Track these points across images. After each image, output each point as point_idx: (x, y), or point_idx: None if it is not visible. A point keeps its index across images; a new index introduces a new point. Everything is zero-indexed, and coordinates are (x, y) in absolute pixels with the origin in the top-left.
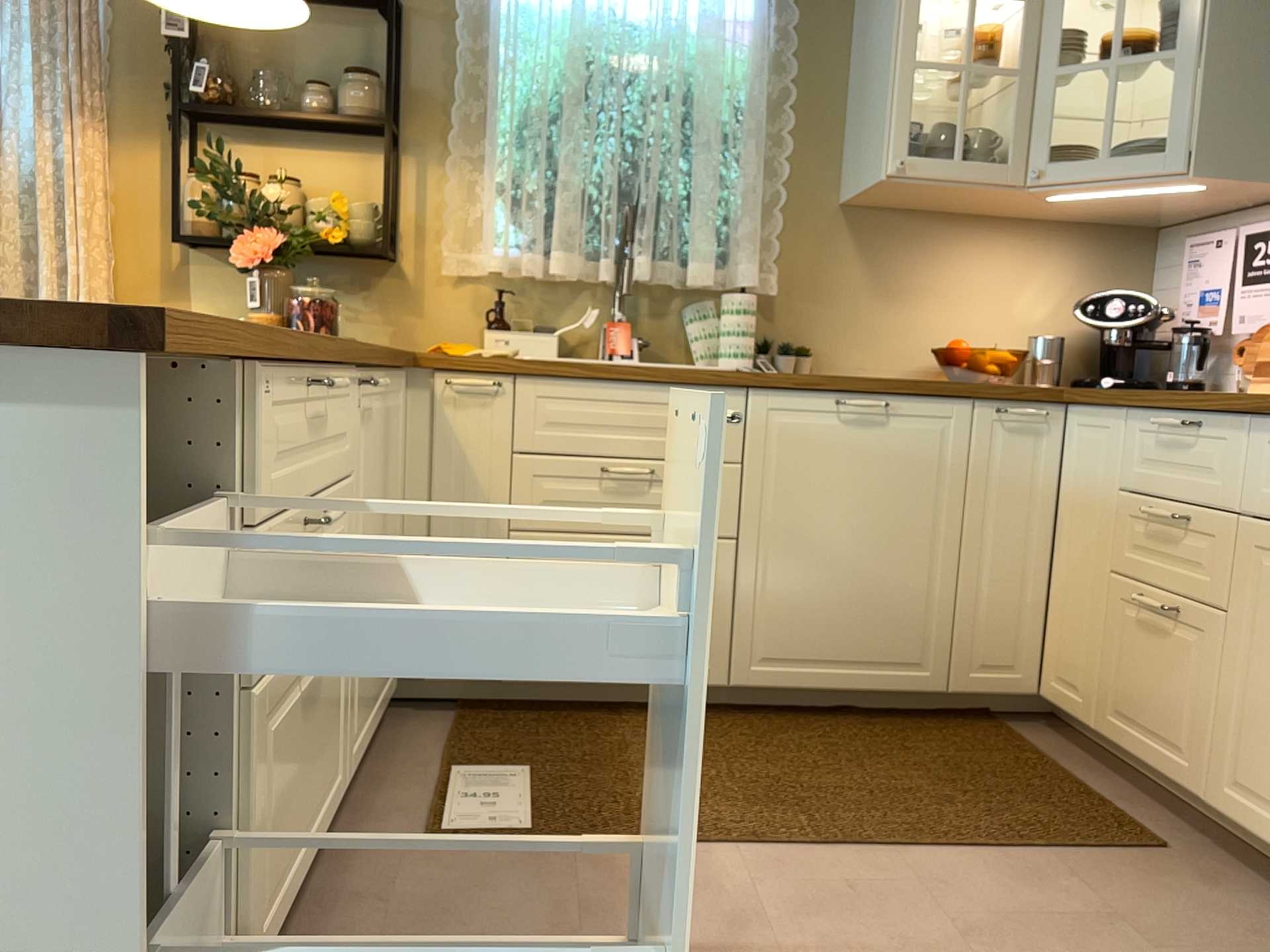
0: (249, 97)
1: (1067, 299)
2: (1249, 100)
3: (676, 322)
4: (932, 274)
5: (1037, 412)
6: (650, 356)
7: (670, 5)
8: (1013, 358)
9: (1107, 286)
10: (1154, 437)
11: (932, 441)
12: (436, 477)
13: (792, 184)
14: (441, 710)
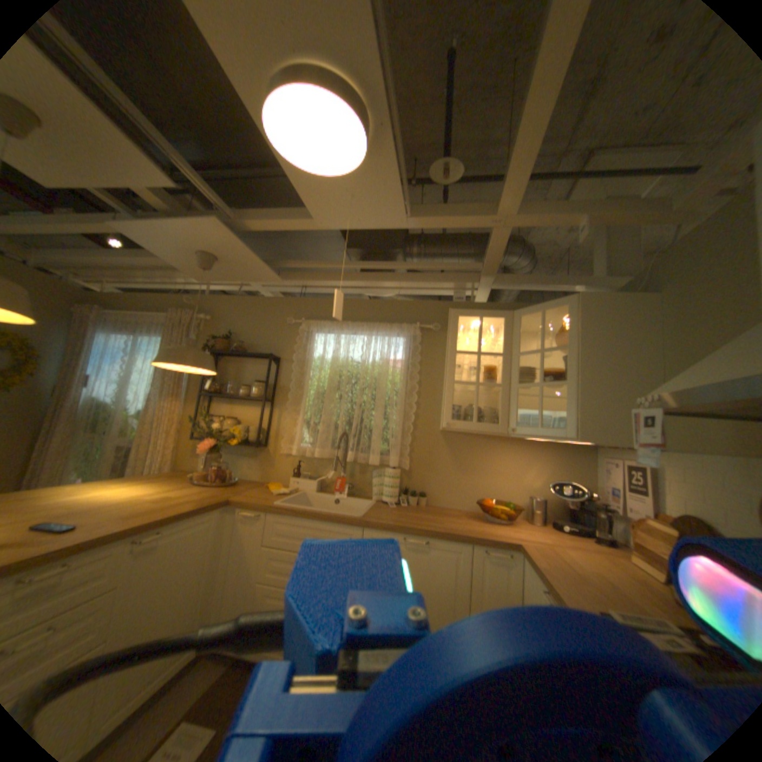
0: (228, 388)
1: (551, 479)
2: (607, 407)
3: (369, 478)
4: (482, 464)
5: (505, 558)
6: (358, 492)
7: (372, 356)
8: (512, 514)
9: (572, 474)
10: (547, 600)
11: (451, 565)
12: (232, 554)
13: (419, 423)
14: (223, 666)
